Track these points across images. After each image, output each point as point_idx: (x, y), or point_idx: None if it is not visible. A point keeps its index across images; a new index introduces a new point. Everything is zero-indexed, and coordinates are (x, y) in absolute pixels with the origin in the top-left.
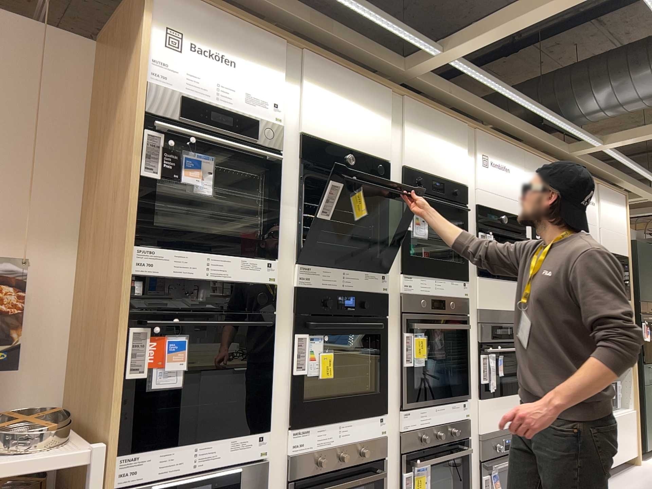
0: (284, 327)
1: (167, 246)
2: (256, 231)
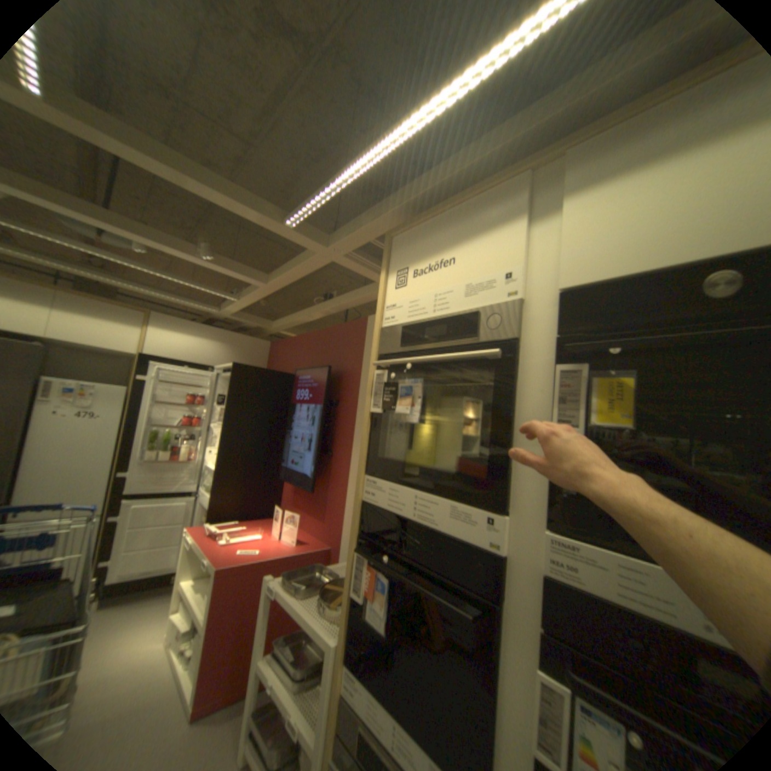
0: (523, 646)
1: (381, 476)
2: (487, 463)
